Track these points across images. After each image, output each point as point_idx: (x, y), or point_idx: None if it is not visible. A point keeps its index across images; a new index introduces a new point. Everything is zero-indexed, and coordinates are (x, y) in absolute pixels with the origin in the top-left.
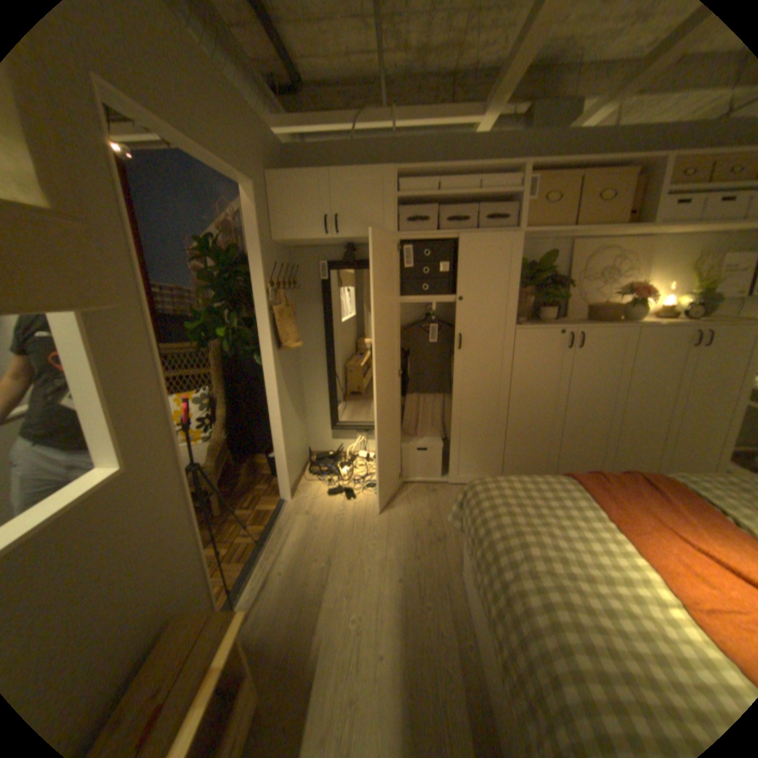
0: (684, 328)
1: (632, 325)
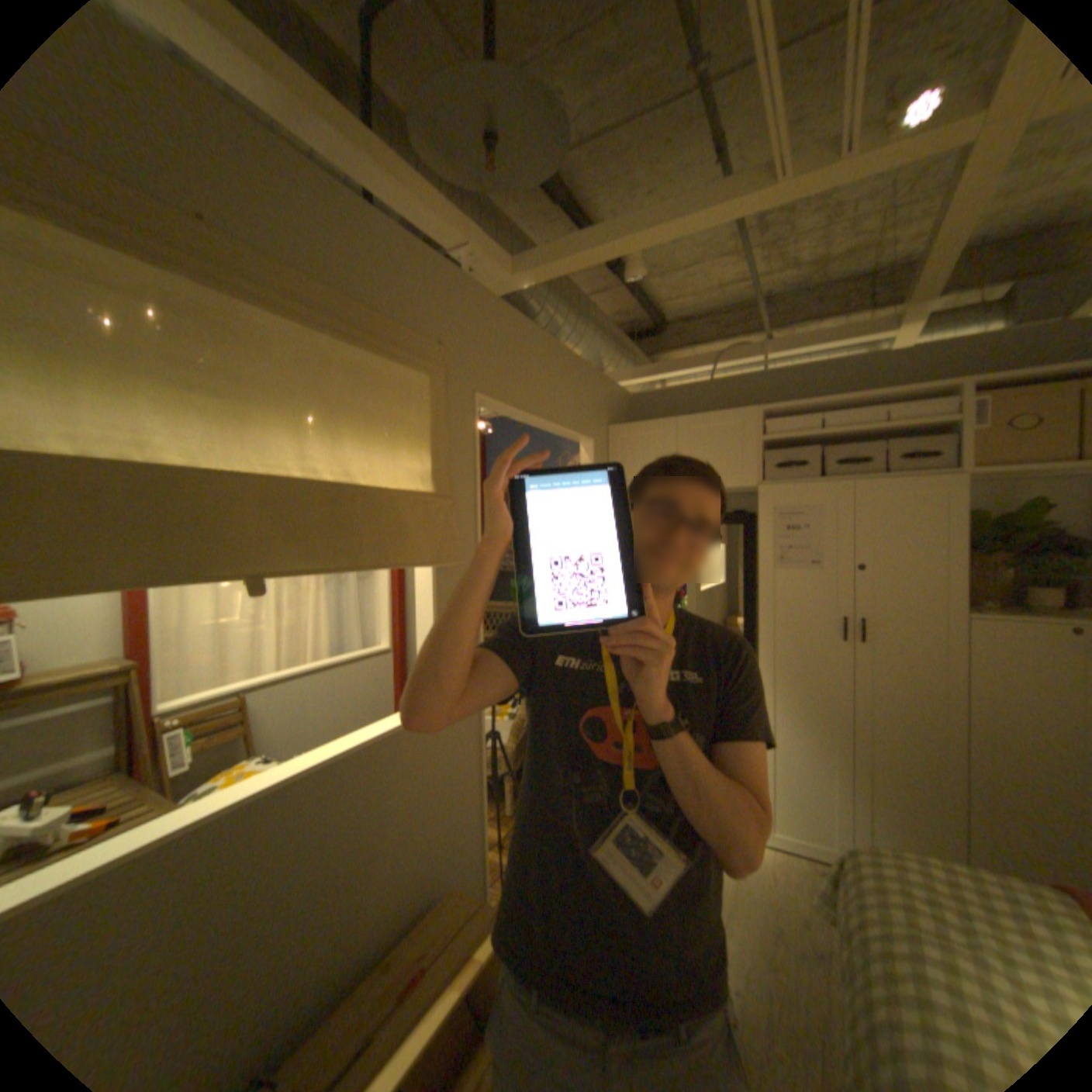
0: None
1: None
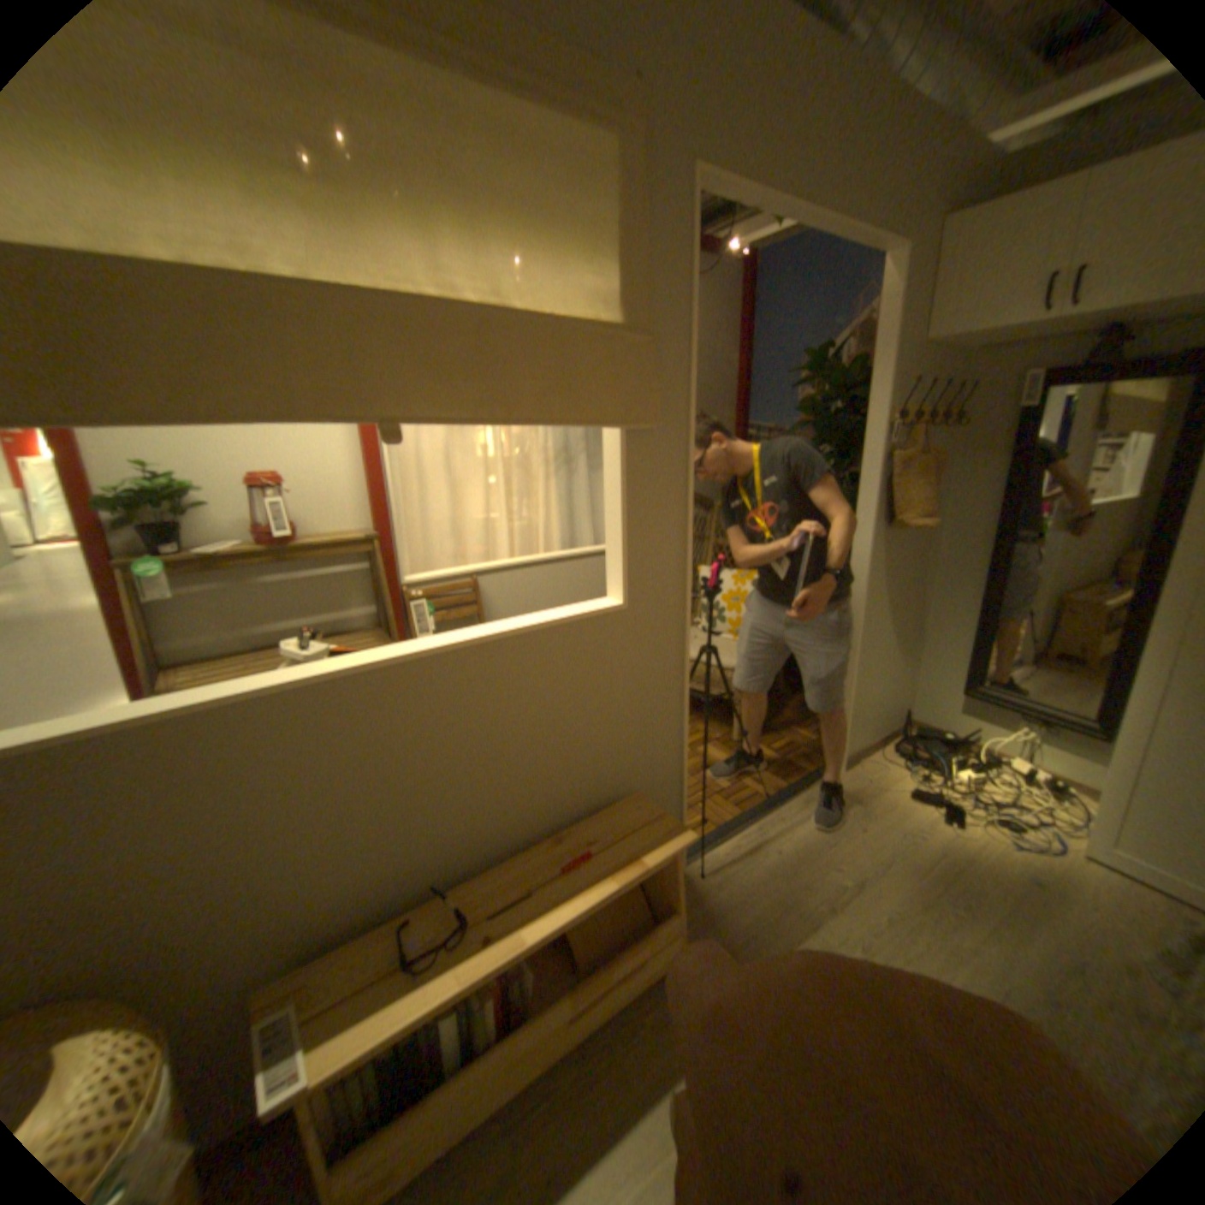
0: None
1: None
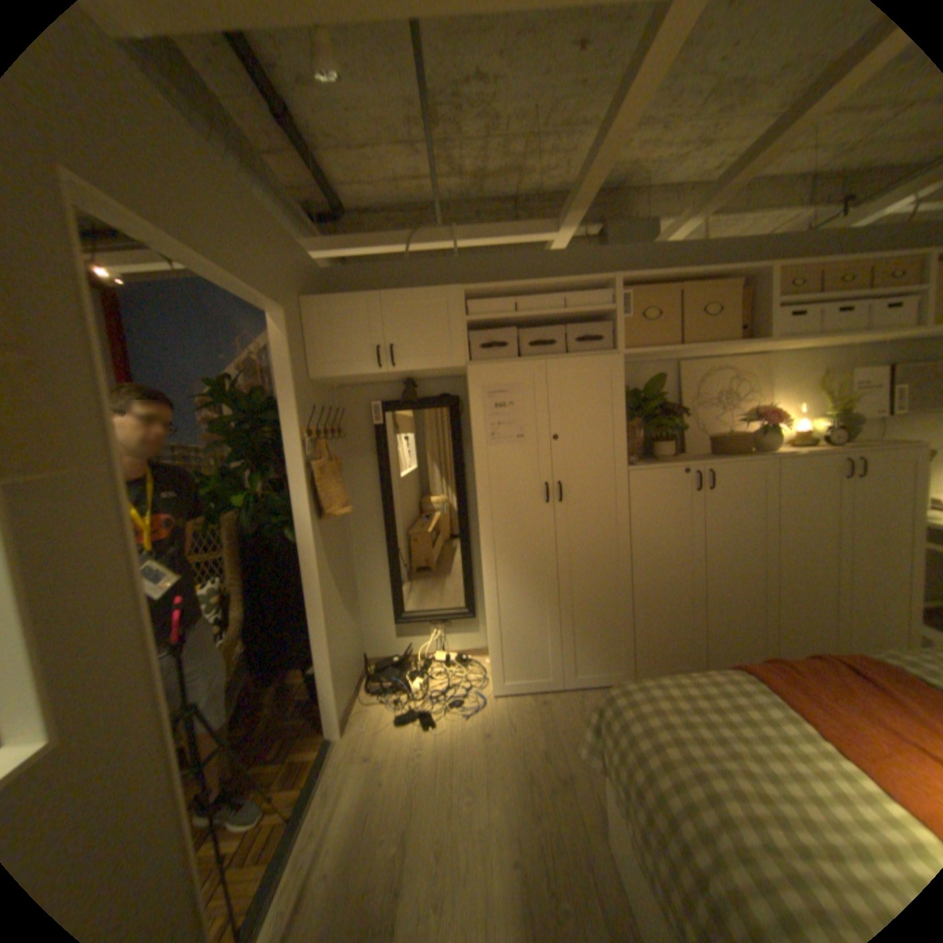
0: (830, 456)
1: (769, 457)
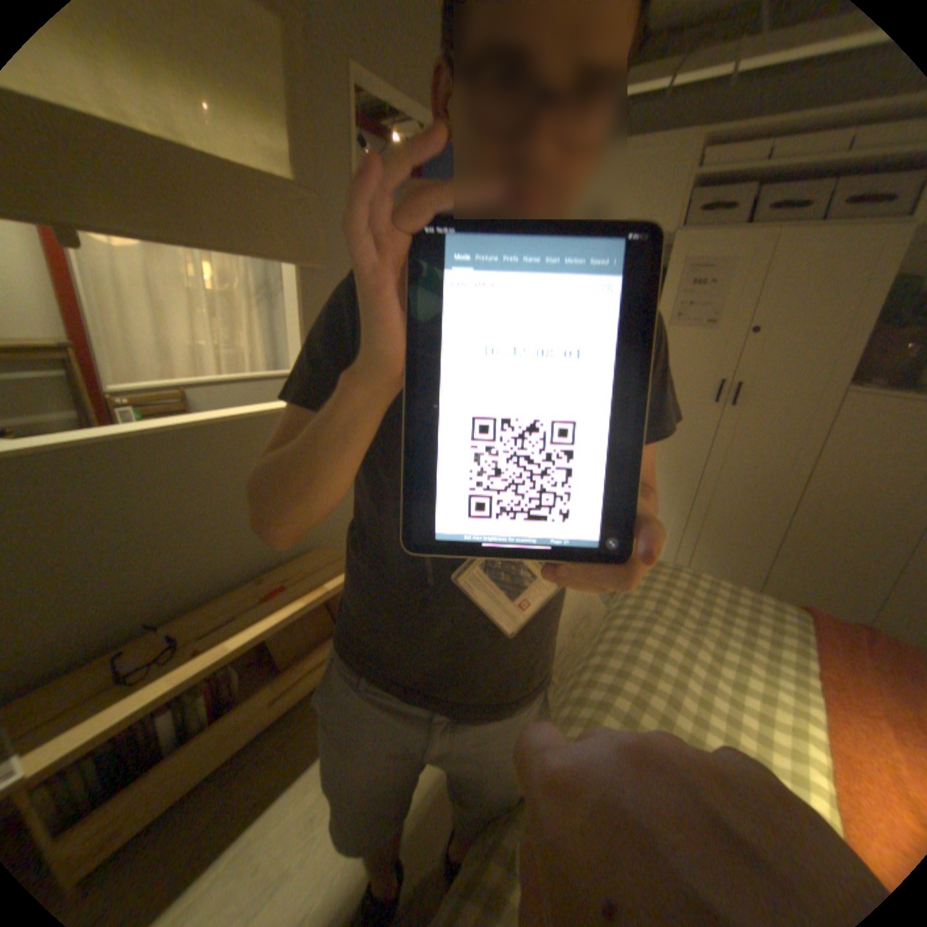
0: None
1: None
